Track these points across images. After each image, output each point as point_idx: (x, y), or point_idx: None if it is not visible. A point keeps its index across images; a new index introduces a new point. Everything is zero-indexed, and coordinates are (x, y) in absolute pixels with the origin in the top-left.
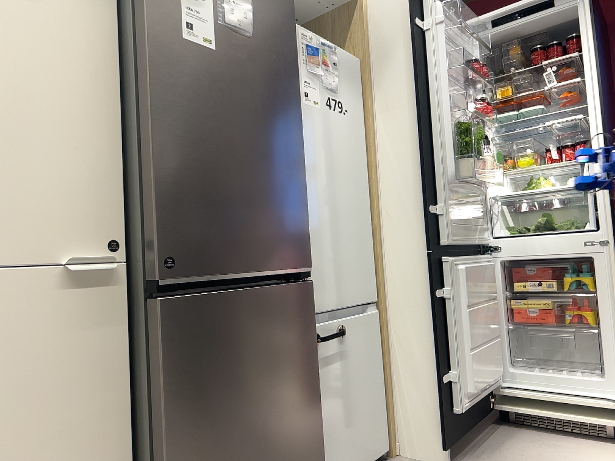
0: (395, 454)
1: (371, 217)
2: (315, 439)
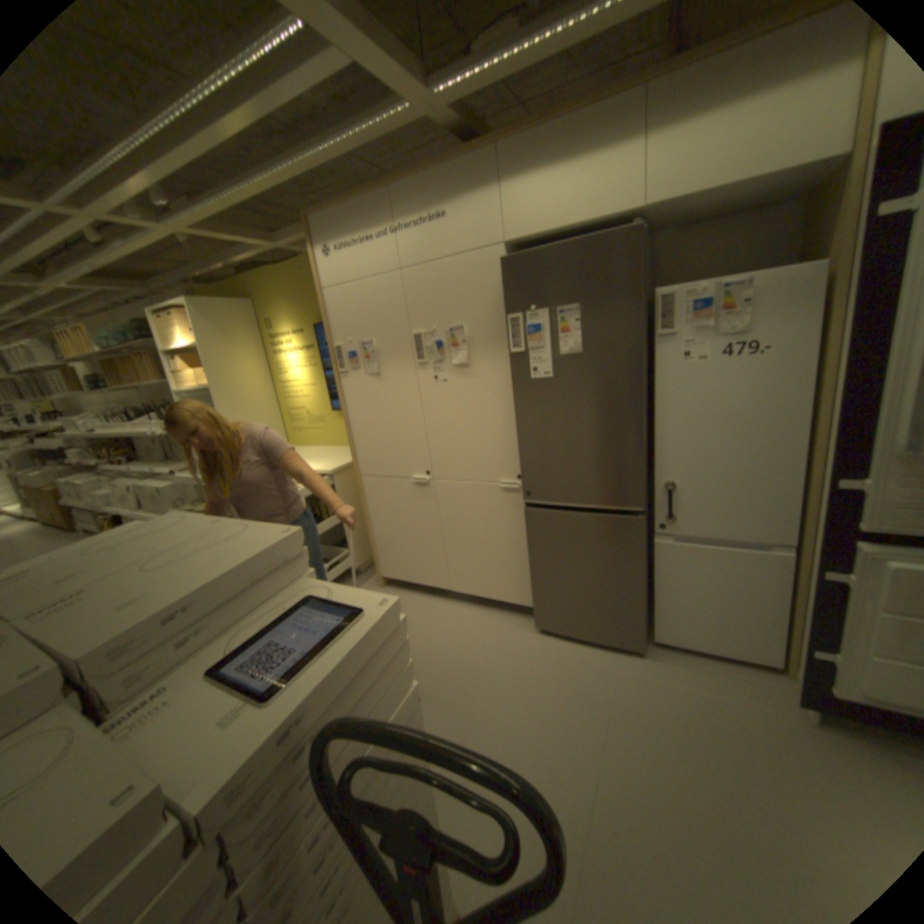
0: (791, 679)
1: (812, 460)
2: (638, 609)
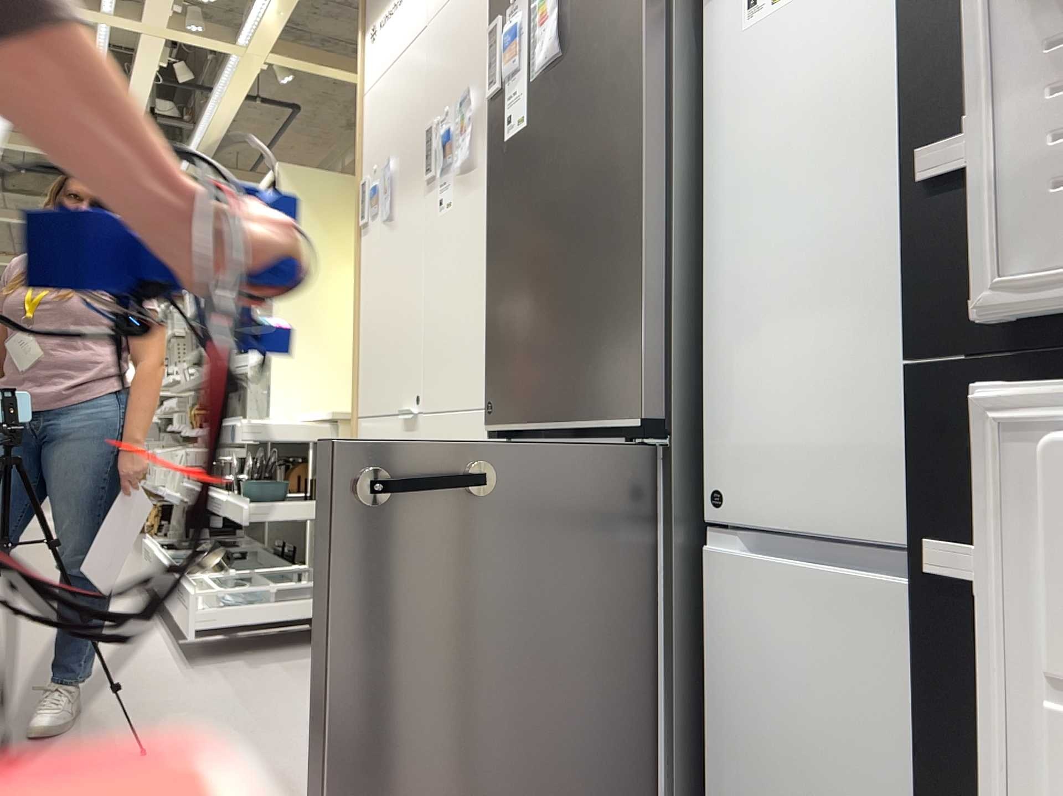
0: None
1: None
2: (640, 762)
